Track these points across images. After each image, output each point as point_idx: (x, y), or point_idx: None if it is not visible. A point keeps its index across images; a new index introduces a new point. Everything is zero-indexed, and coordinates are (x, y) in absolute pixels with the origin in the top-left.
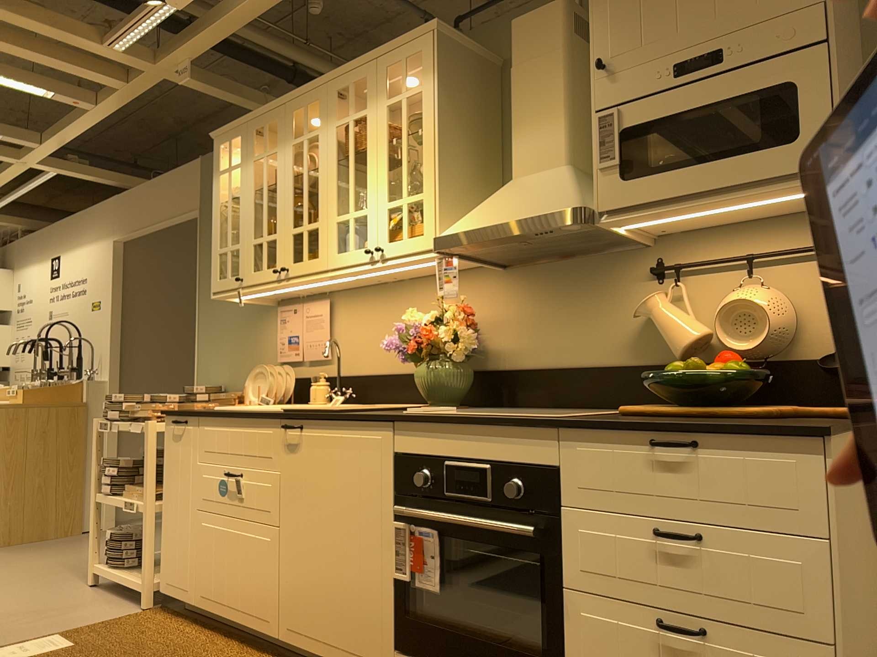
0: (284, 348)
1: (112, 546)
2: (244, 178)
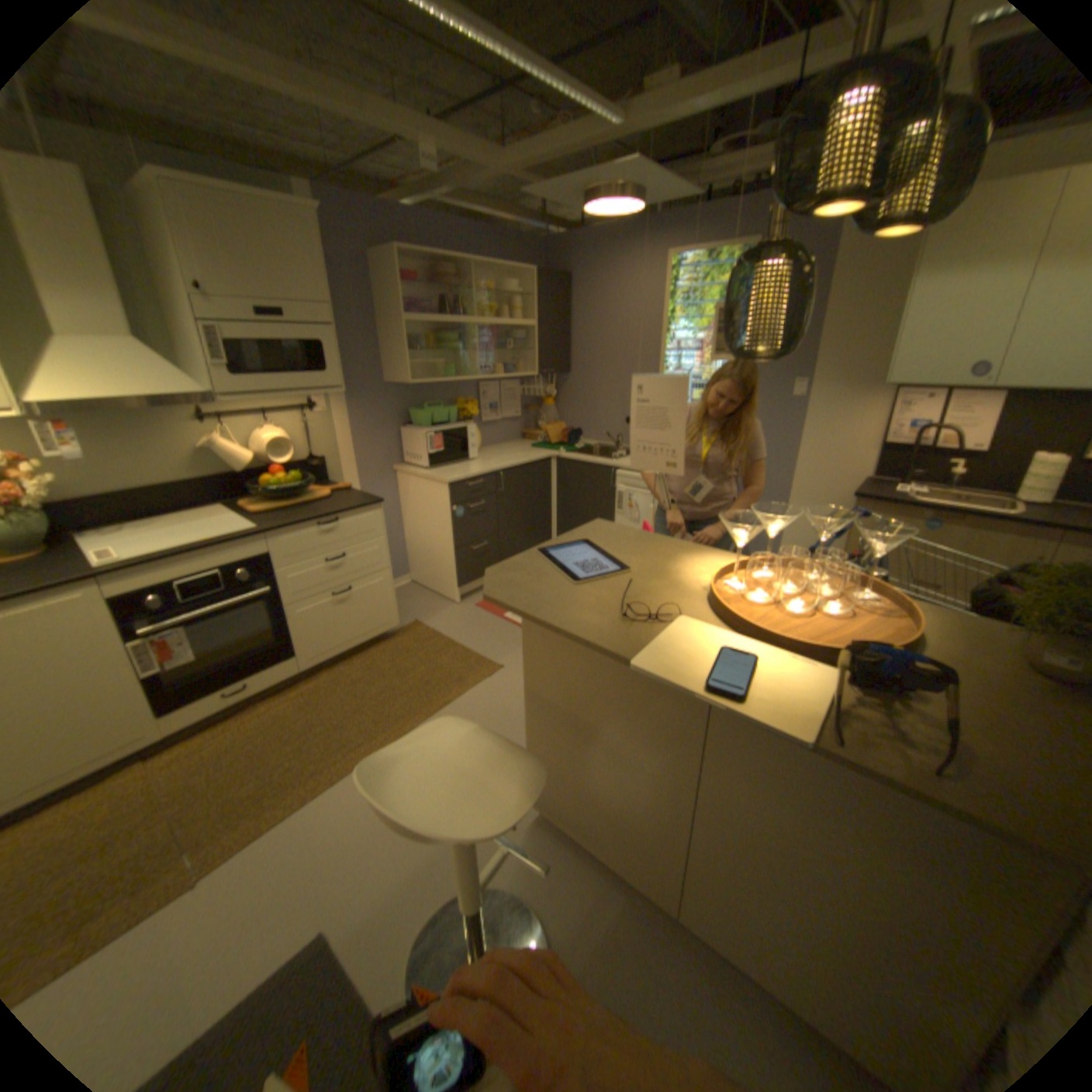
0: None
1: None
2: None
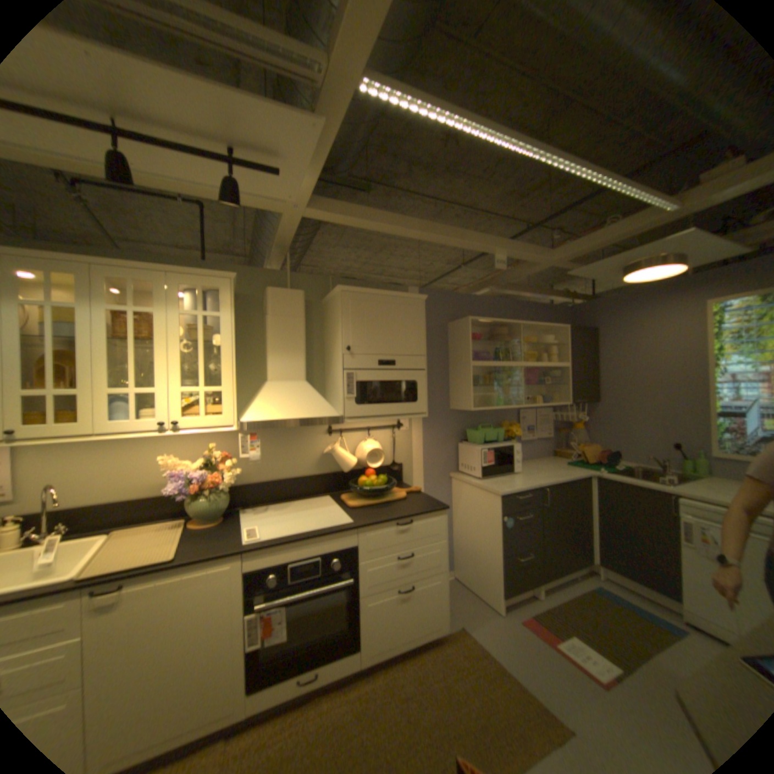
0: None
1: None
2: None
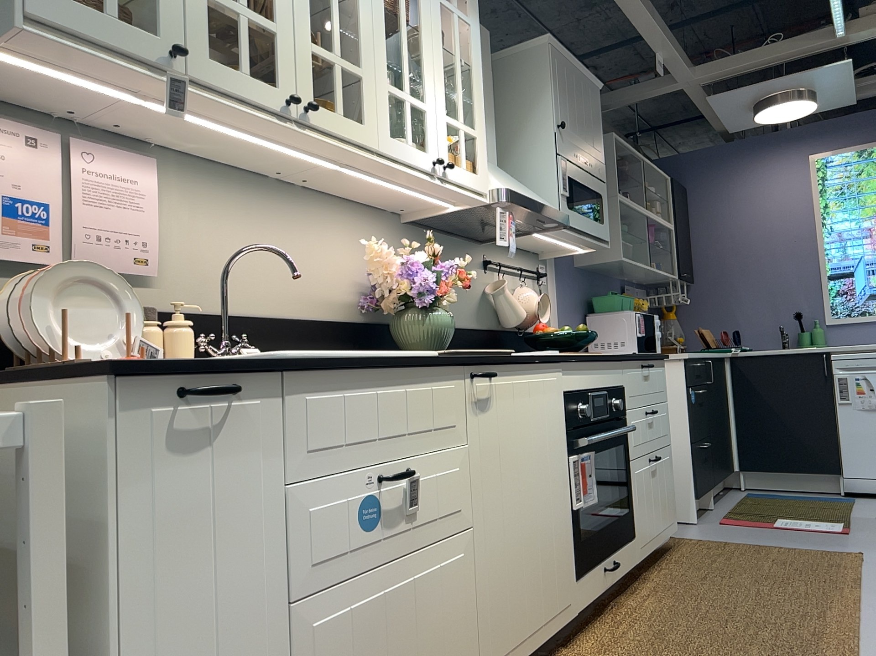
0: None
1: None
2: None
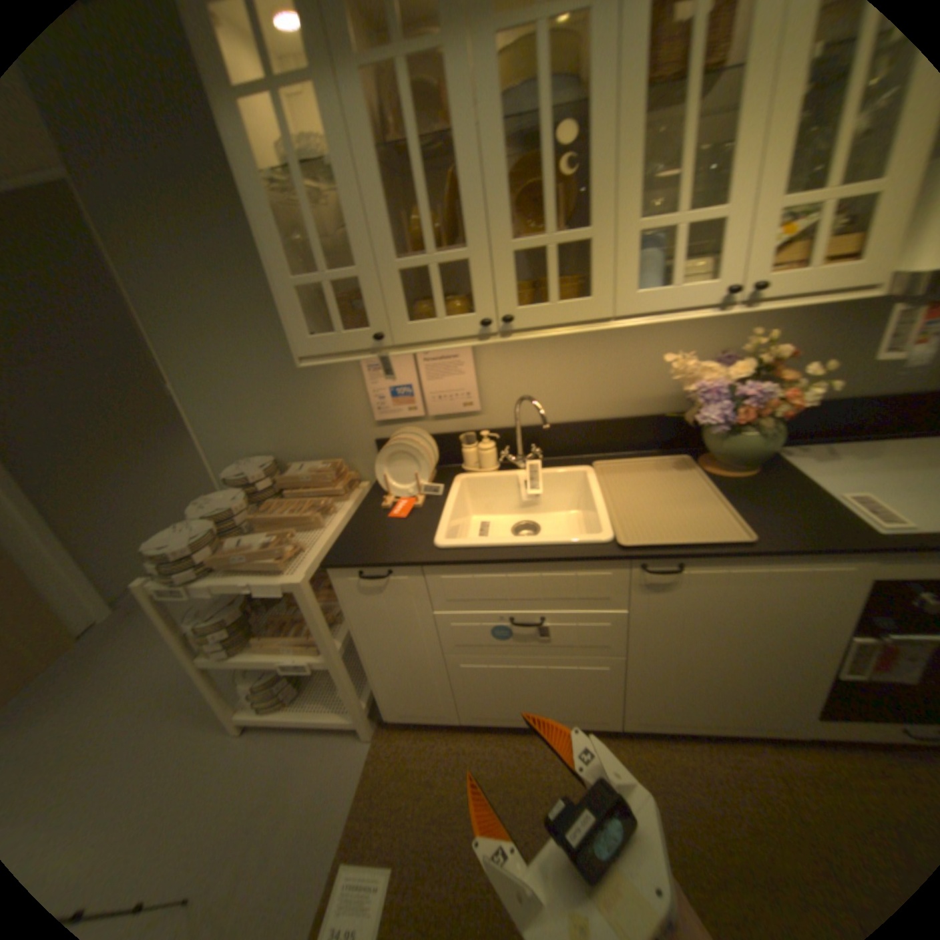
0: (388, 403)
1: (259, 698)
2: (333, 110)
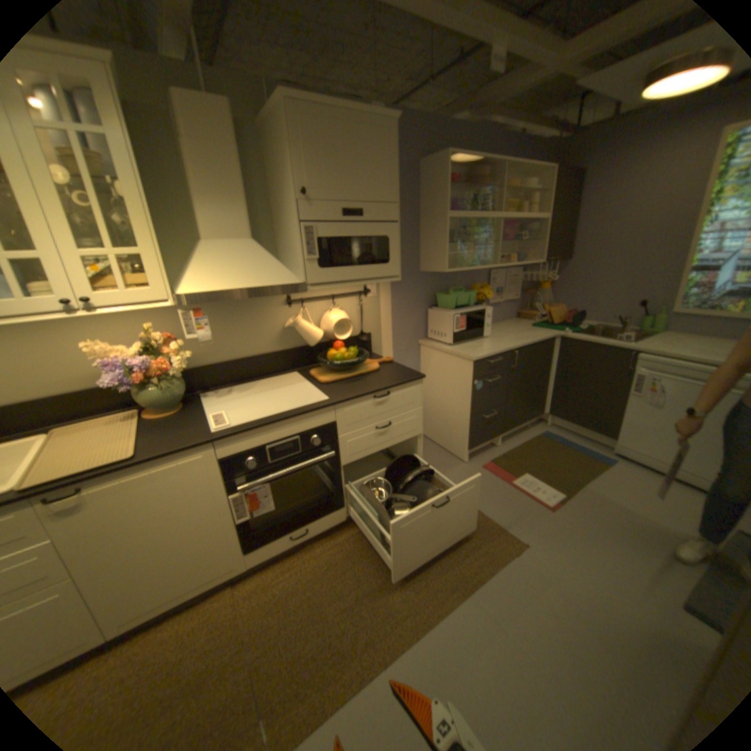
0: None
1: None
2: None
